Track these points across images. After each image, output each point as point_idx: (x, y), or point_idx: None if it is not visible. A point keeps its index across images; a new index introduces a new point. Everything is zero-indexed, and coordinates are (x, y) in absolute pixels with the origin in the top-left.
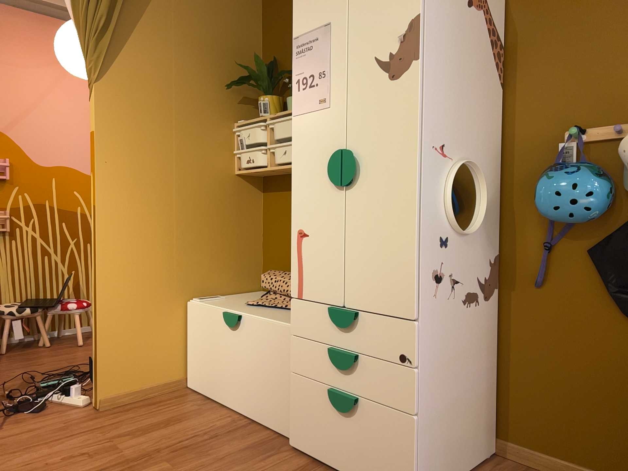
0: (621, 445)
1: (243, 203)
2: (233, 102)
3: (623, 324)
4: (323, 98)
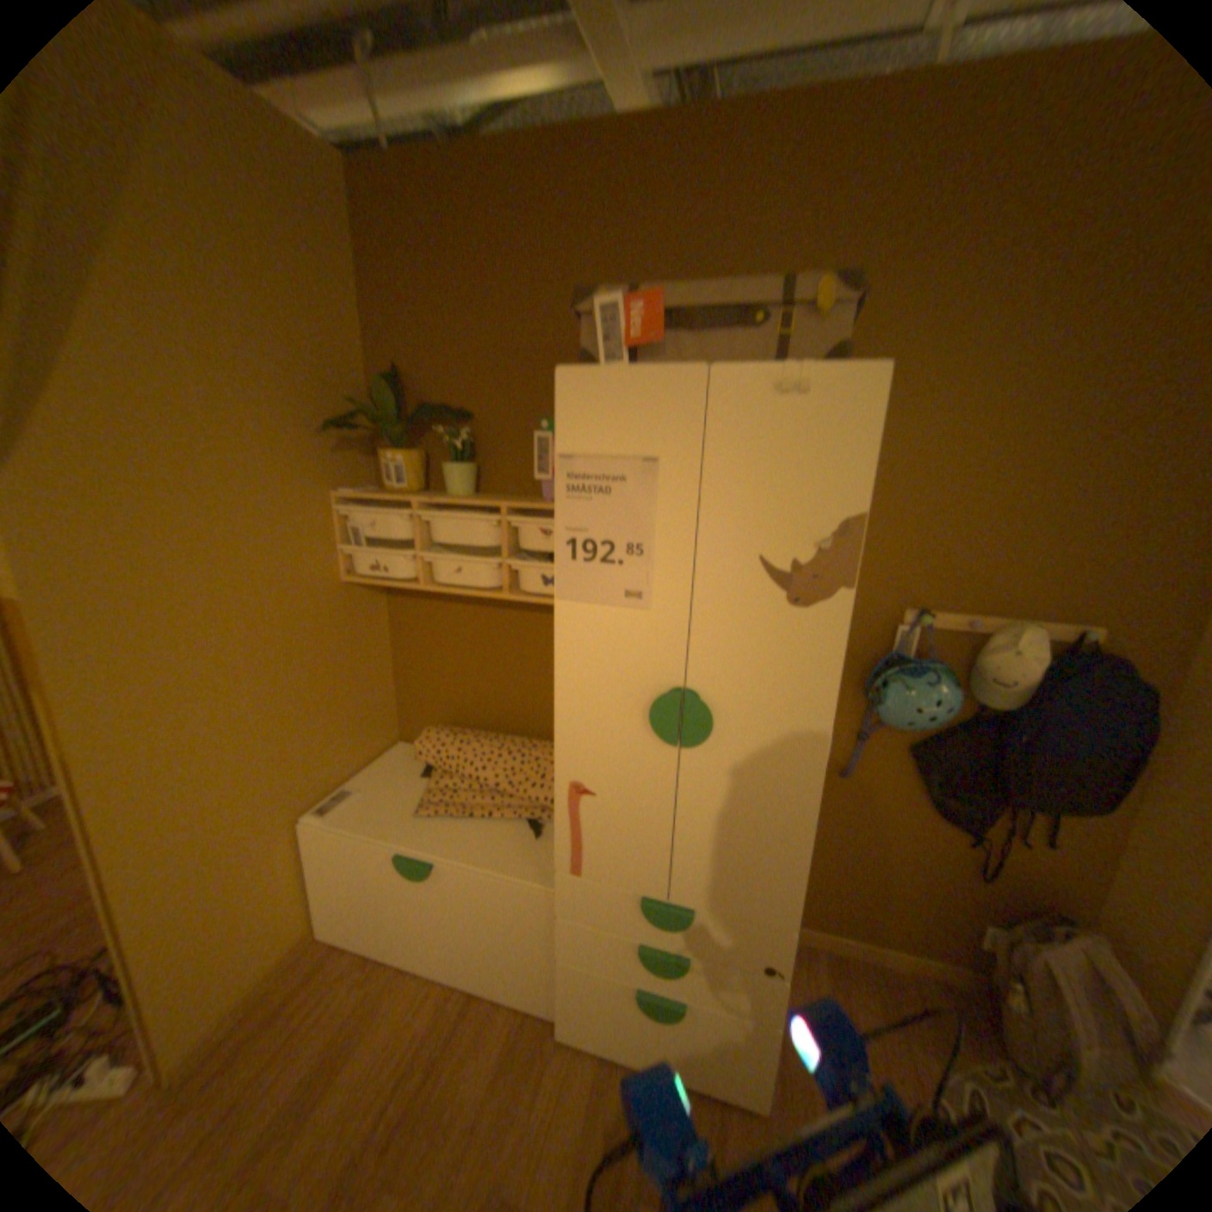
0: (911, 926)
1: (361, 625)
2: (324, 453)
3: (935, 822)
4: (636, 591)
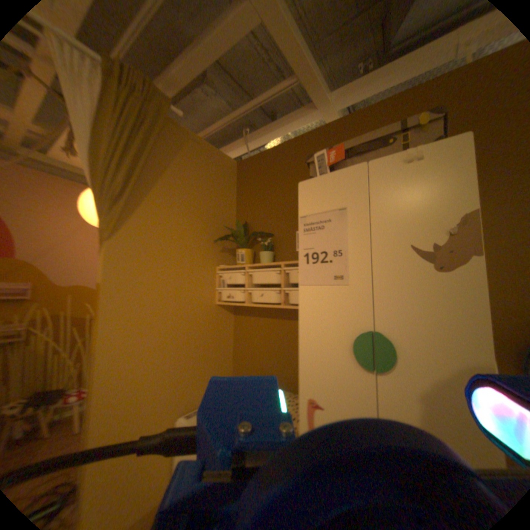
0: None
1: (220, 326)
2: (216, 251)
3: None
4: (340, 275)
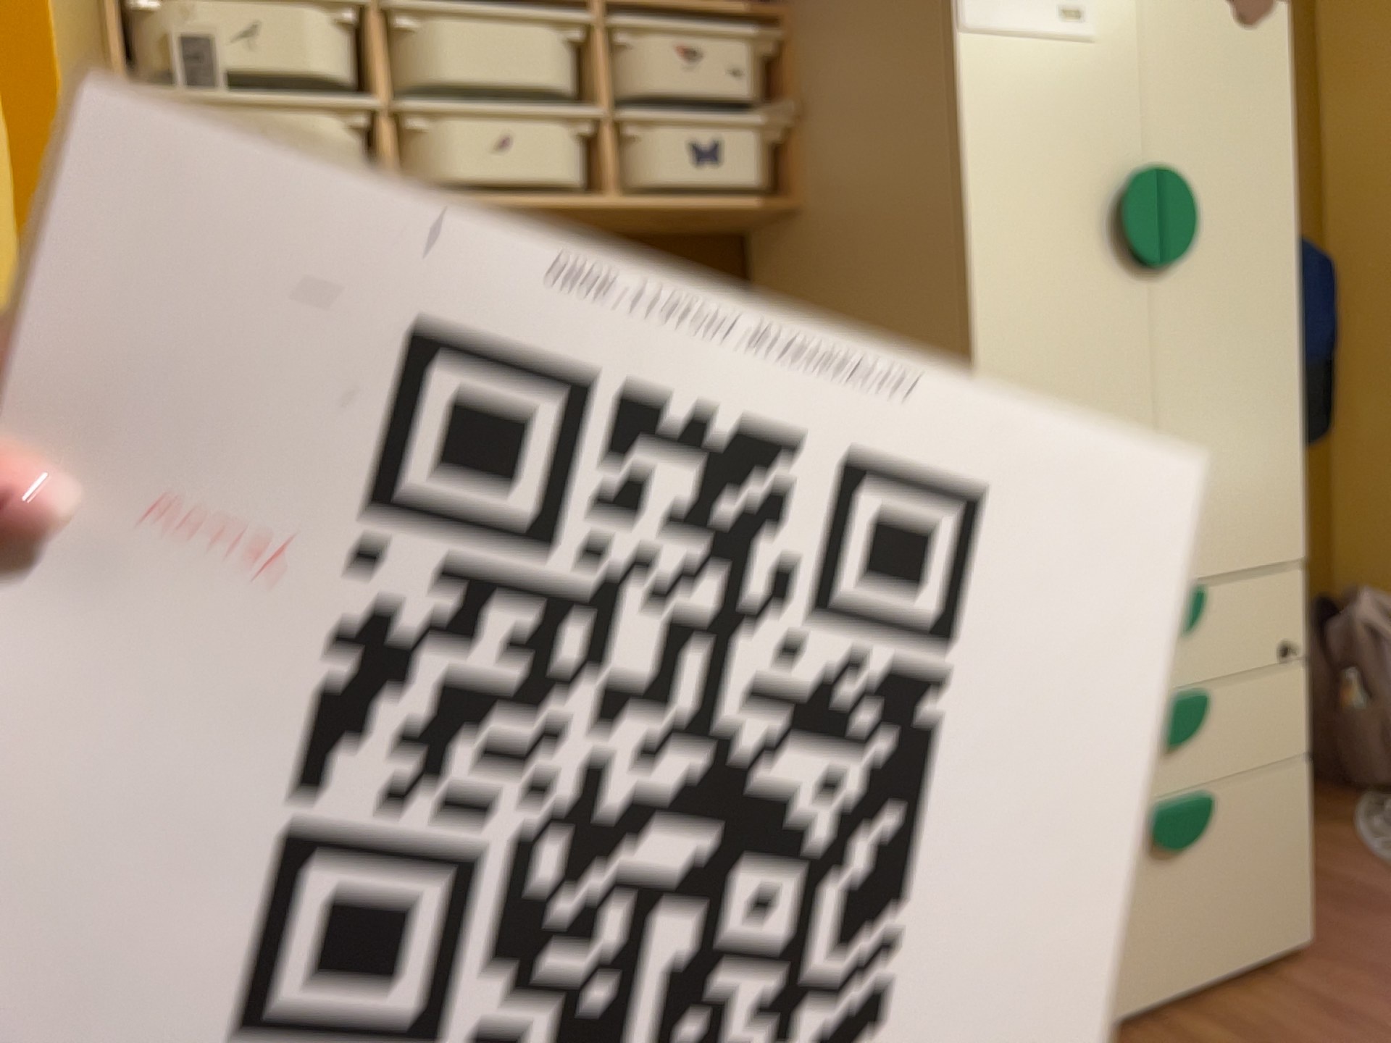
0: None
1: None
2: None
3: None
4: (1079, 5)
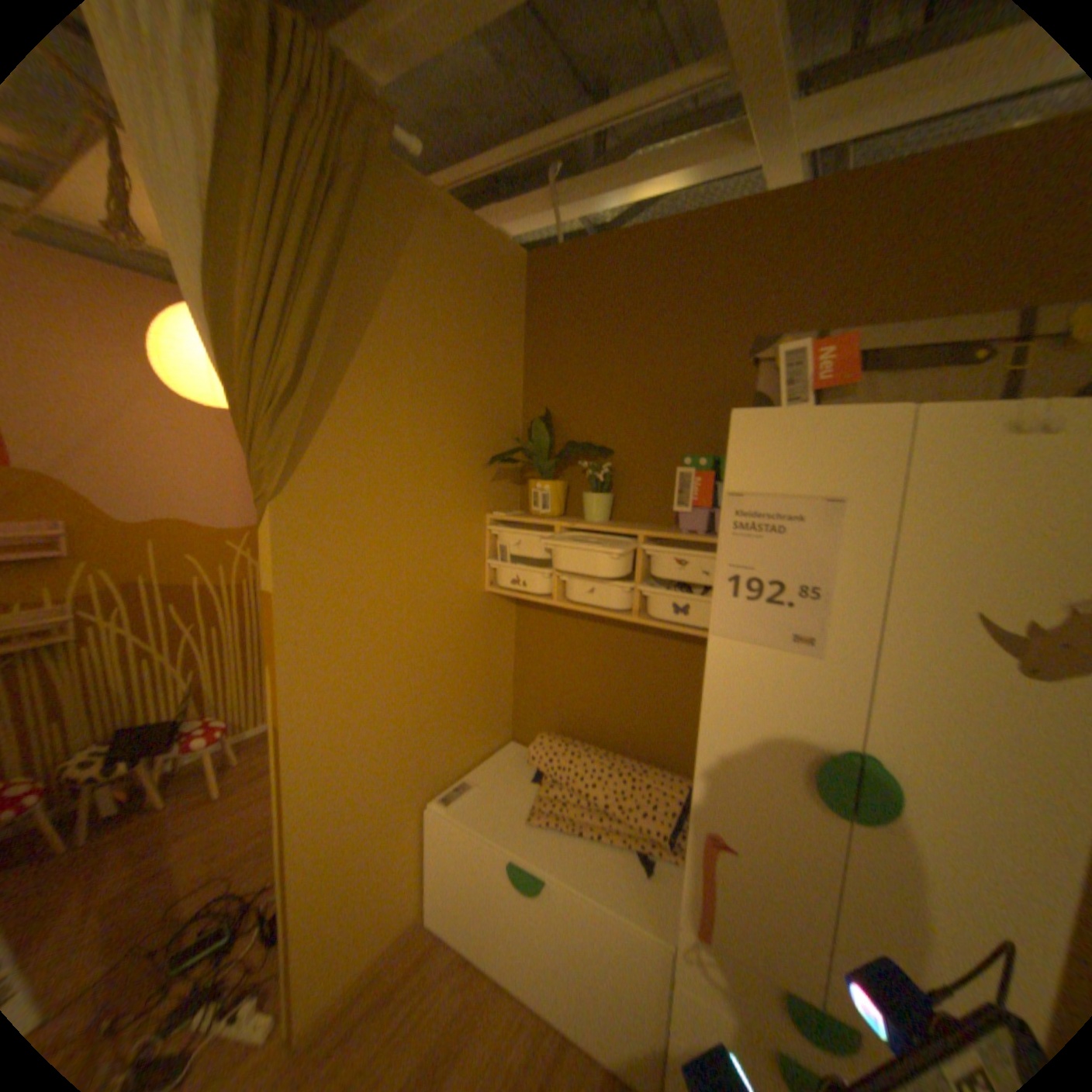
0: None
1: (496, 630)
2: (487, 482)
3: None
4: (809, 636)
